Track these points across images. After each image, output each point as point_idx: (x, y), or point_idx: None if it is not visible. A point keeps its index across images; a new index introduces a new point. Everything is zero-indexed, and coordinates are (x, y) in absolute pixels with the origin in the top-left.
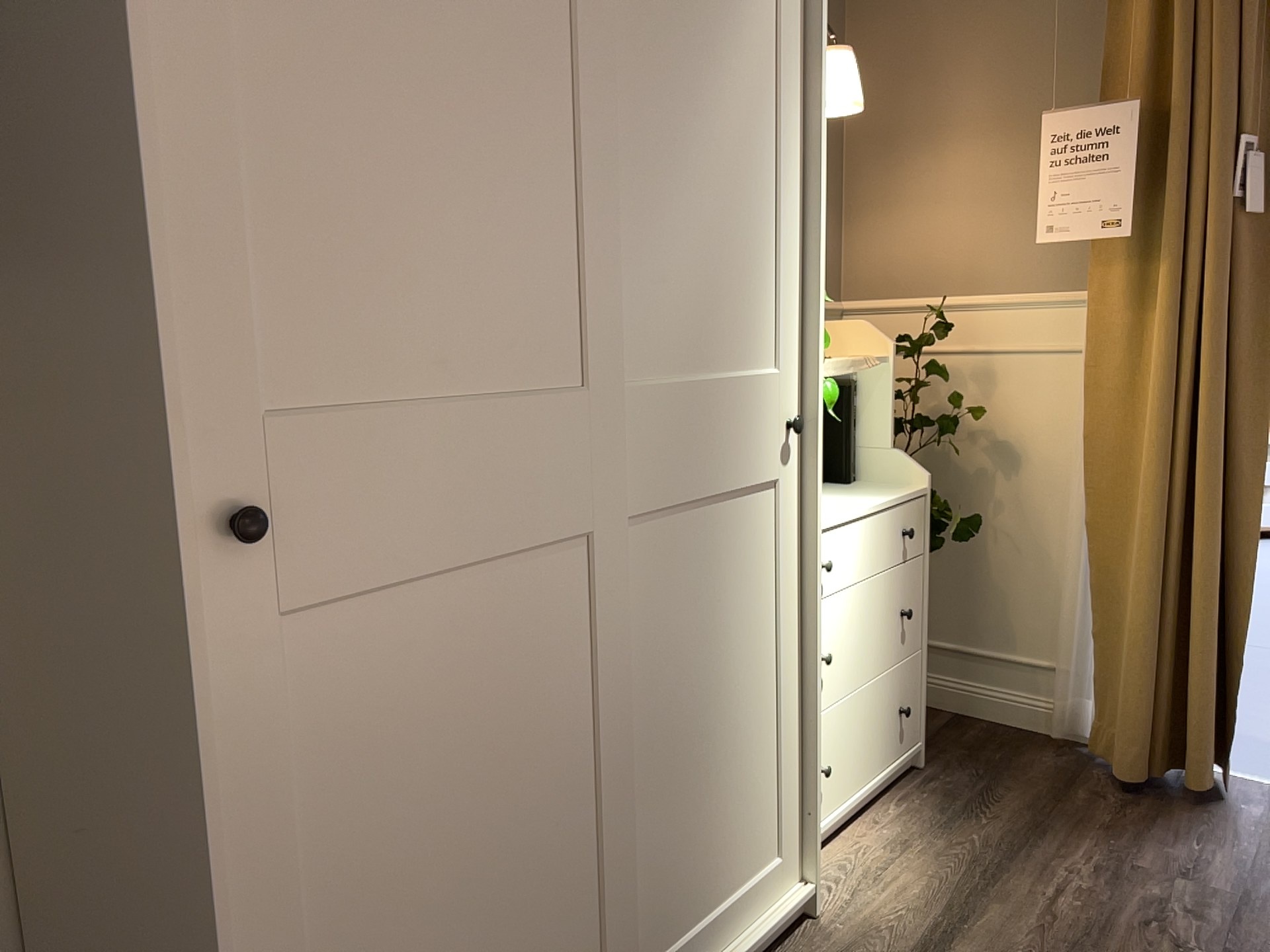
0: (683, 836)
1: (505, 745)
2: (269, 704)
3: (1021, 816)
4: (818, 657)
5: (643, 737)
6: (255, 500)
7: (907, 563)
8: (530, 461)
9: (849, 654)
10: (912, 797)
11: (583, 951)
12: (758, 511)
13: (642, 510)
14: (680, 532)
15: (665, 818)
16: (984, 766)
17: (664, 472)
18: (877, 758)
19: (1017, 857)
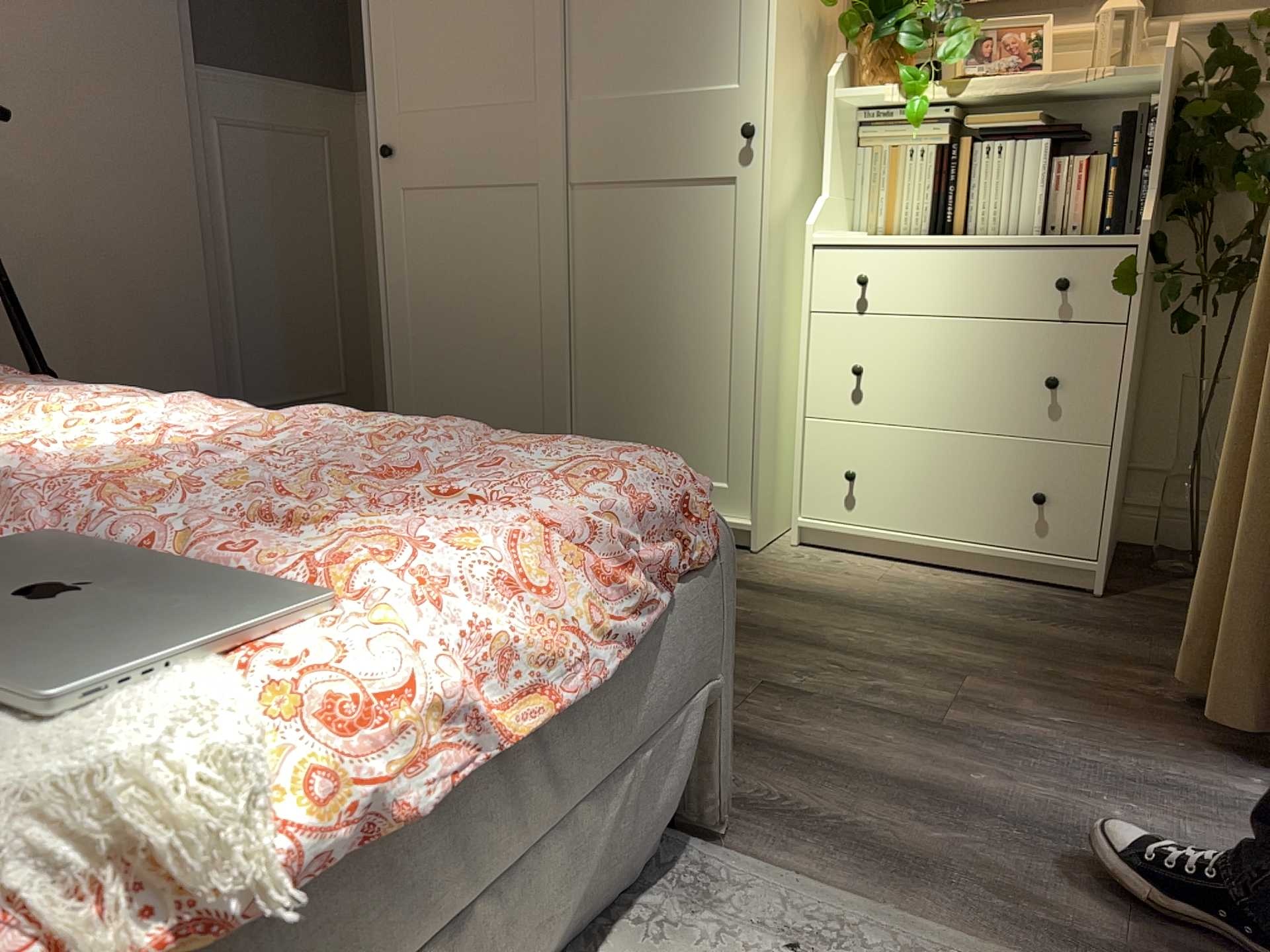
0: (623, 404)
1: (489, 281)
2: (399, 223)
3: (1033, 638)
4: (763, 335)
5: (590, 323)
6: (394, 147)
7: (1067, 324)
8: (500, 142)
9: (912, 384)
10: (1017, 592)
11: (531, 412)
12: (708, 201)
13: (589, 181)
14: (624, 202)
15: (608, 383)
16: (1162, 631)
17: (606, 159)
18: (973, 523)
19: (925, 627)
